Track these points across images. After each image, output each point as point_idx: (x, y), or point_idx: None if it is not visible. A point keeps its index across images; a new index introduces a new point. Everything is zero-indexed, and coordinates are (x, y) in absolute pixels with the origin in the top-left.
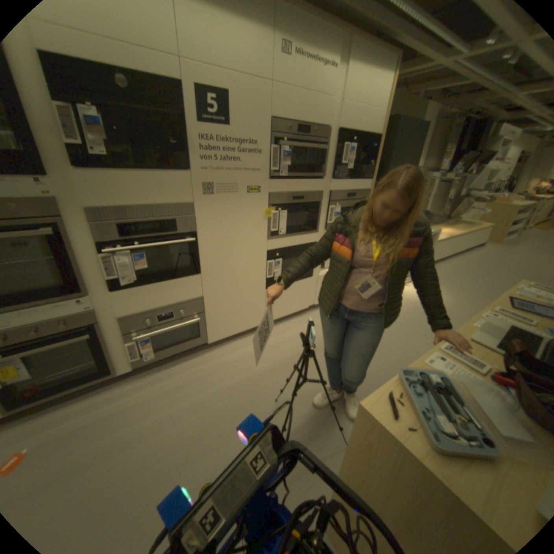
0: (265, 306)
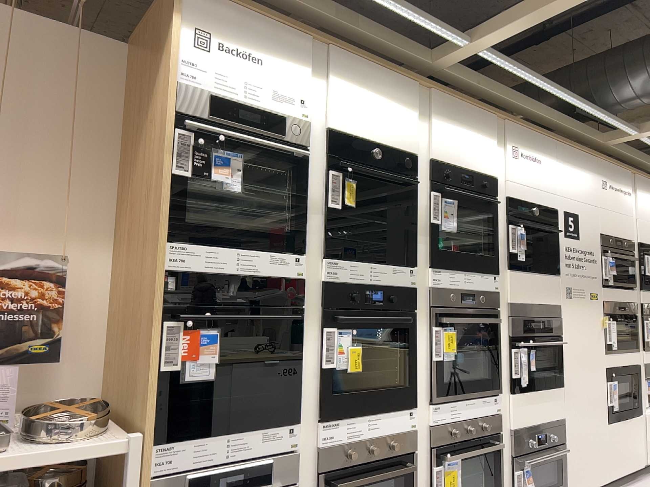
0: (608, 449)
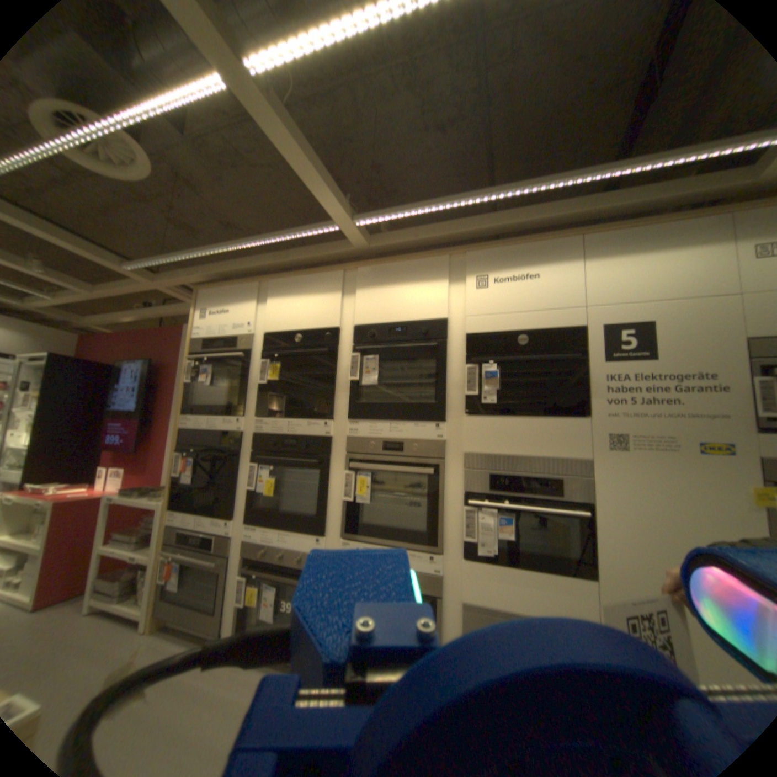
0: None
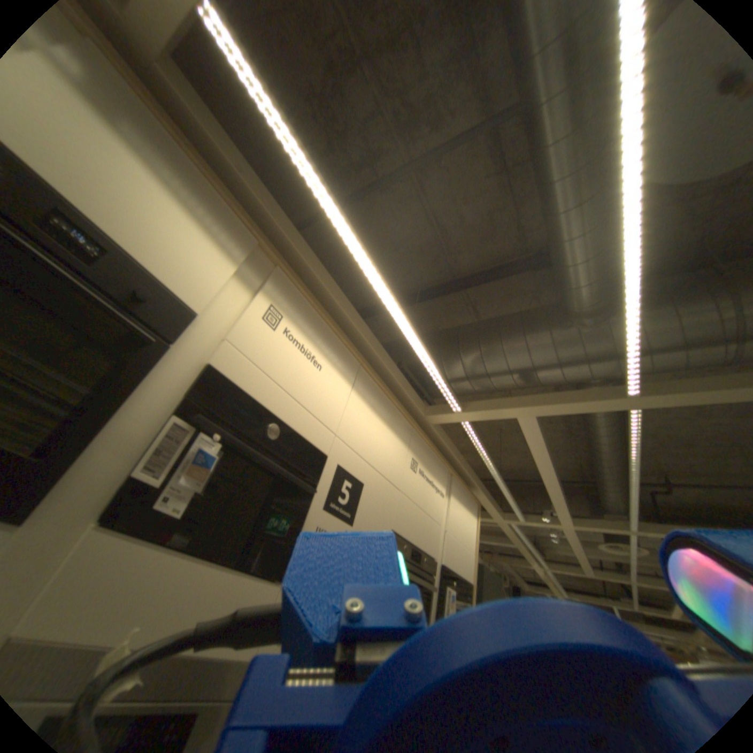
0: None
